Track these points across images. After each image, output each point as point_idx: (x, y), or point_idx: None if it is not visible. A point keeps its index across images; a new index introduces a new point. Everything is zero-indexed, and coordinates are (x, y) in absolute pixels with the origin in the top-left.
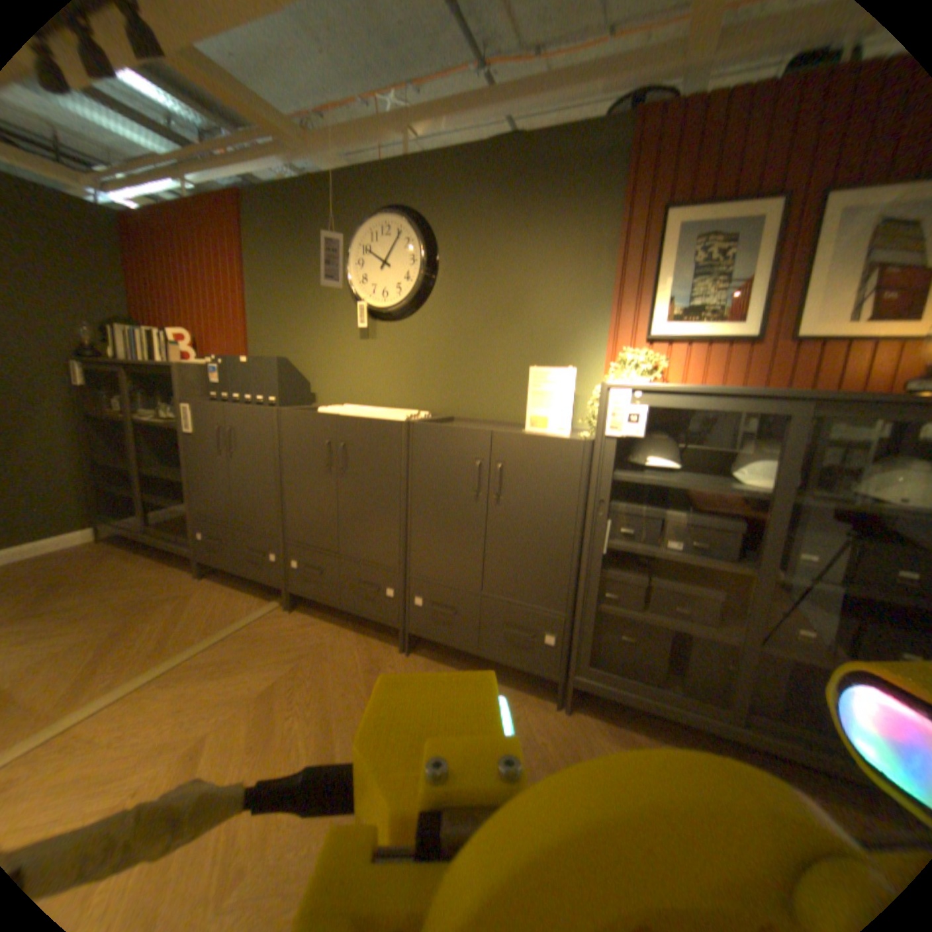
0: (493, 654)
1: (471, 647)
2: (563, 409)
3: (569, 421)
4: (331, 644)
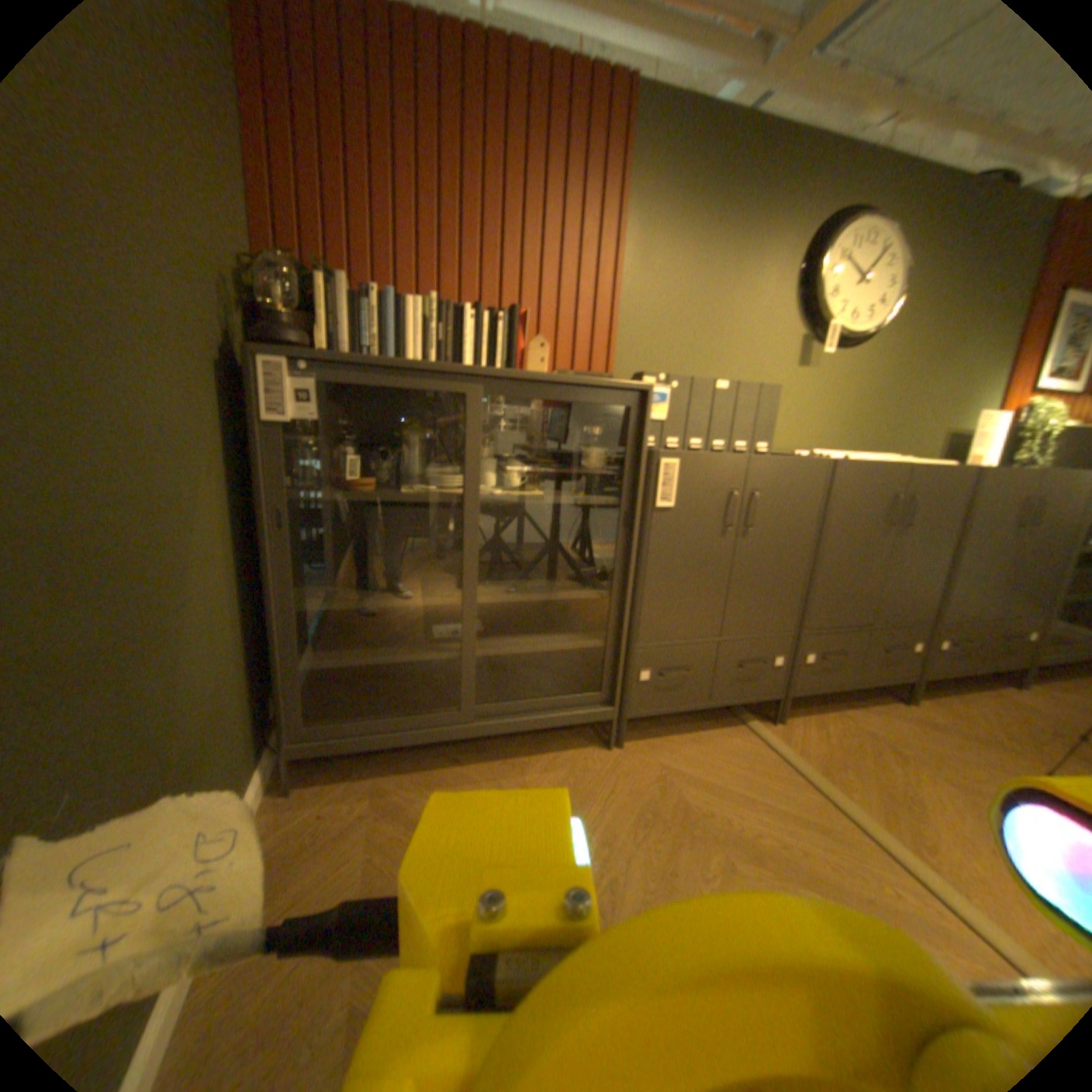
0: (992, 670)
1: (977, 671)
2: (995, 449)
3: (997, 459)
4: (876, 730)
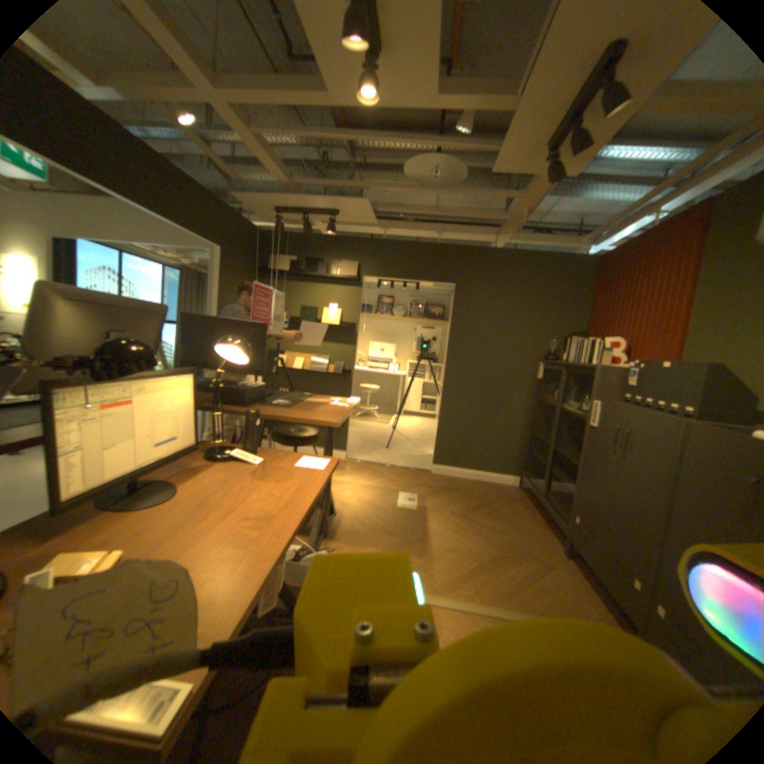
0: None
1: None
2: None
3: None
4: None
